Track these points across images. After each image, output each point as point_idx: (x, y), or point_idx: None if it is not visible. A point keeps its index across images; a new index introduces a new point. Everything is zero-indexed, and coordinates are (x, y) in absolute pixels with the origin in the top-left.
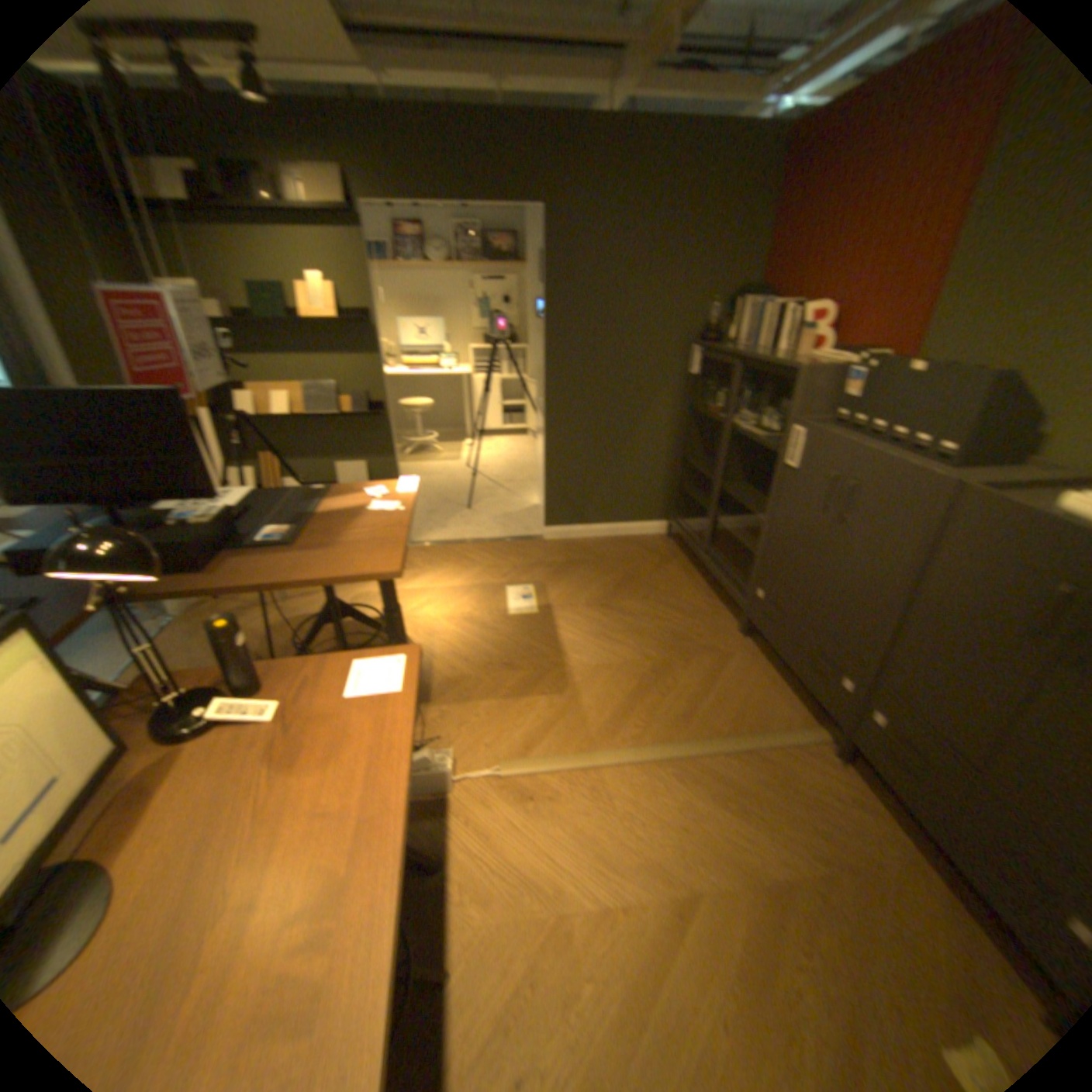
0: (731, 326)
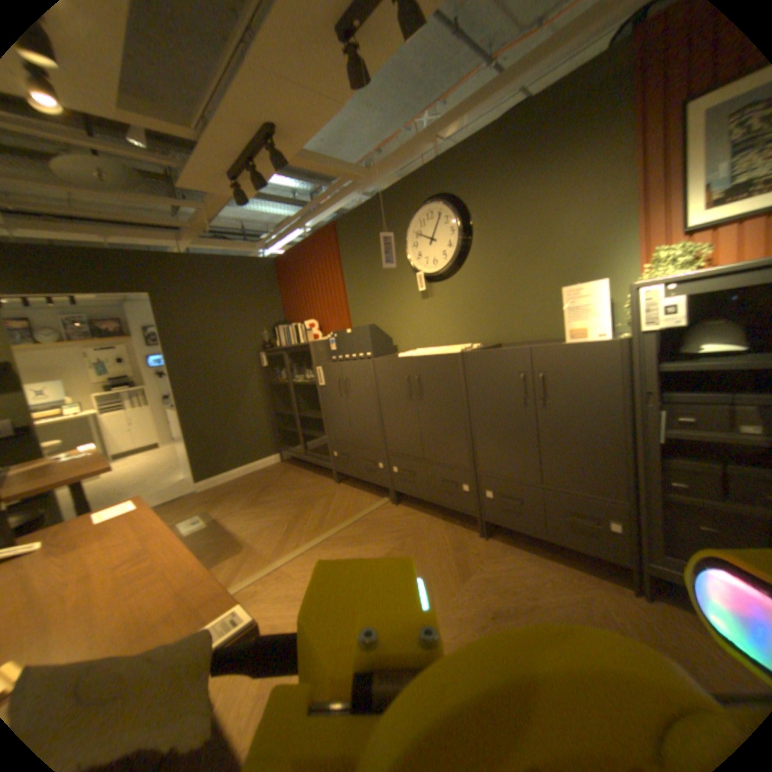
0: (280, 340)
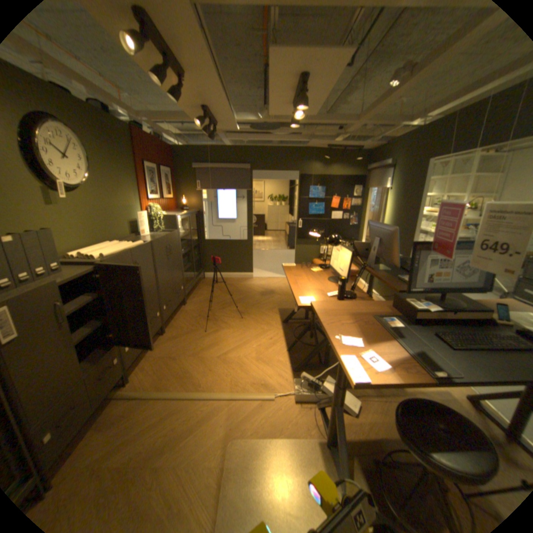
0: None
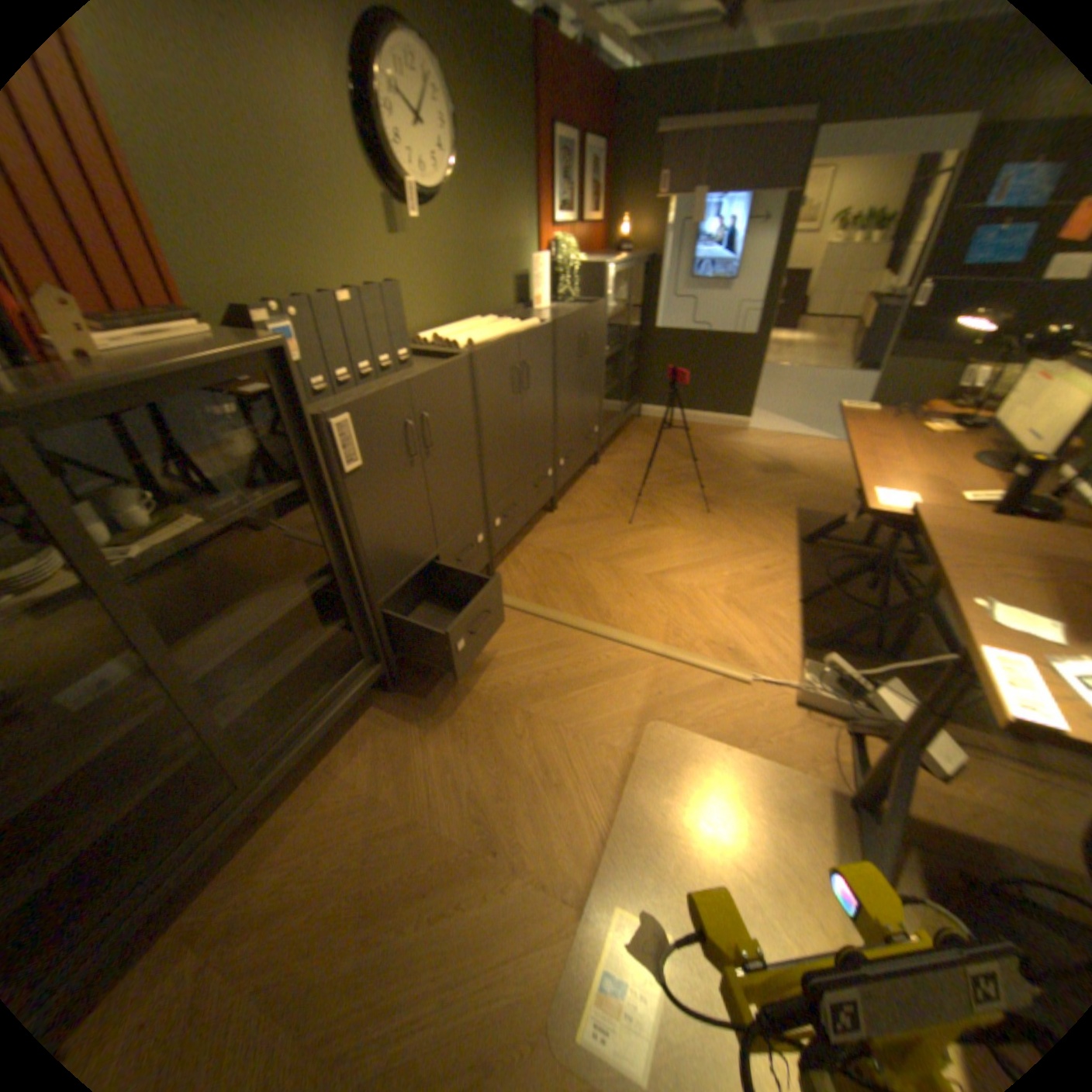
0: None
